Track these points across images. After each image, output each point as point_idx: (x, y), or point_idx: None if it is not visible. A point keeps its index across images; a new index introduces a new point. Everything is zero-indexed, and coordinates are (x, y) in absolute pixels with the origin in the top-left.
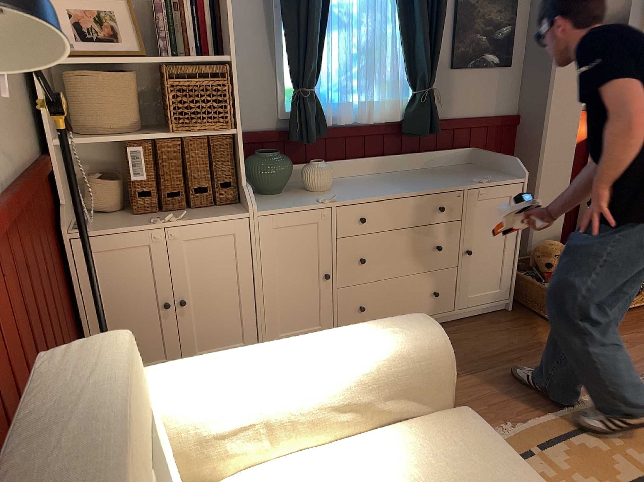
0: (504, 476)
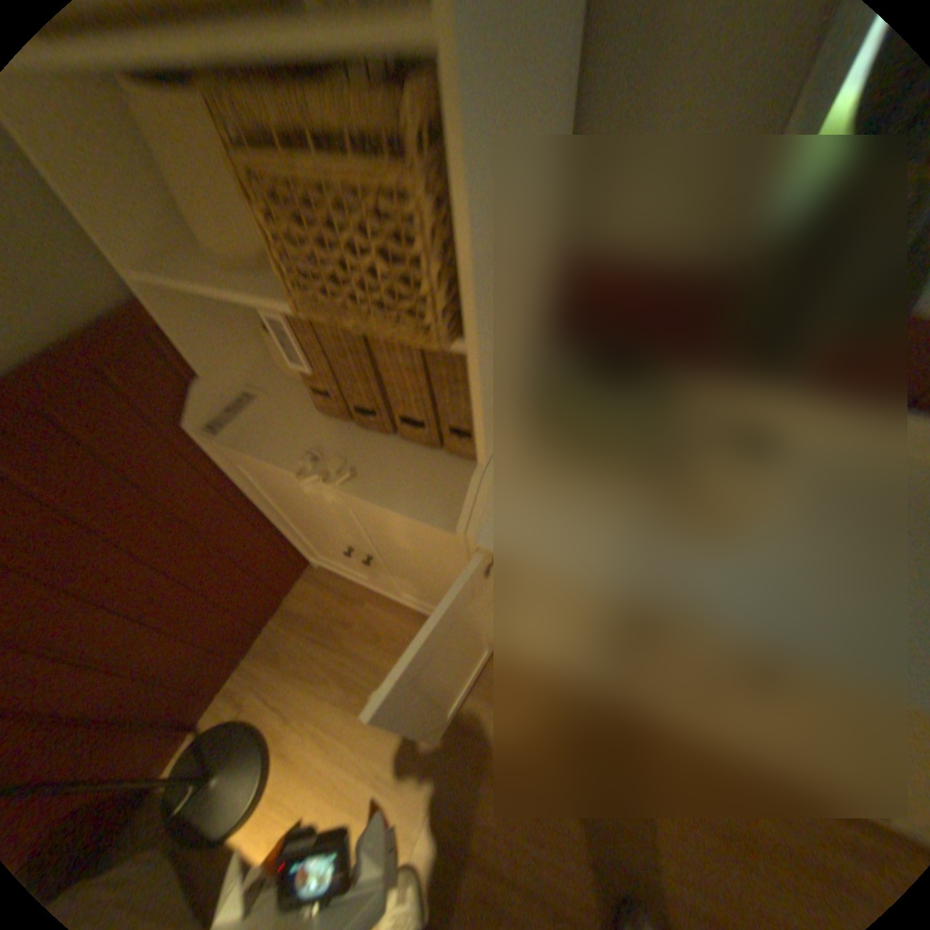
0: None
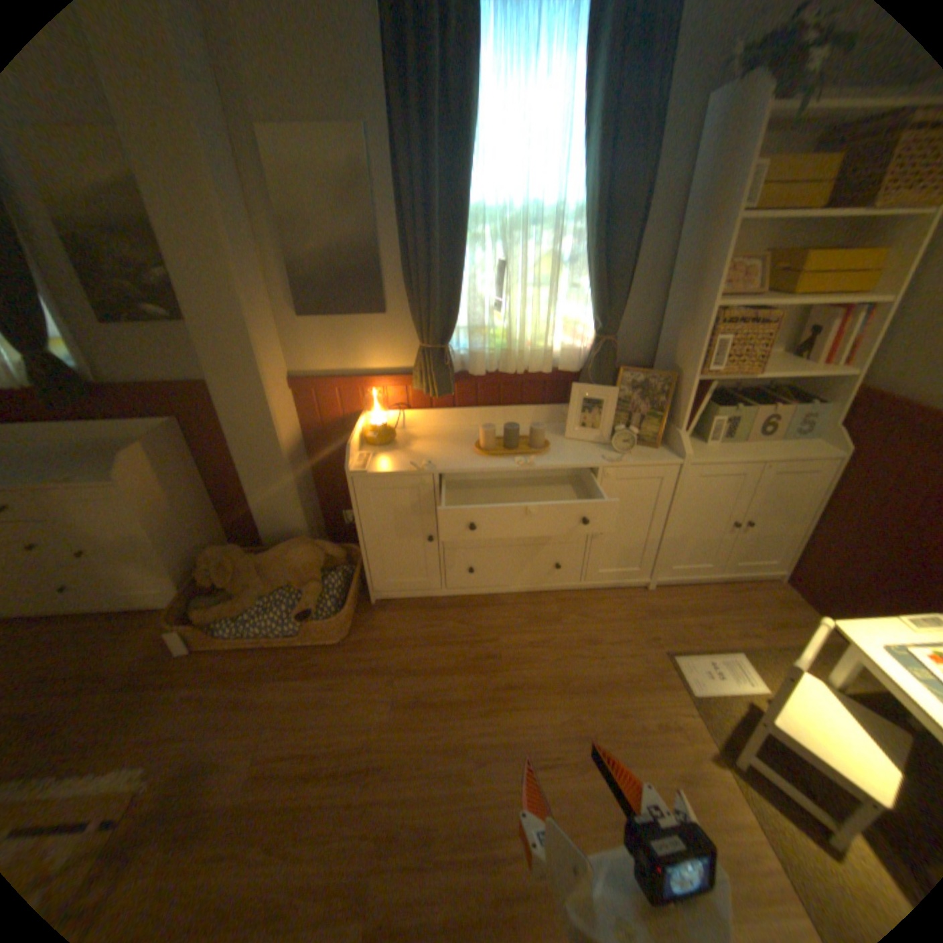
0: None
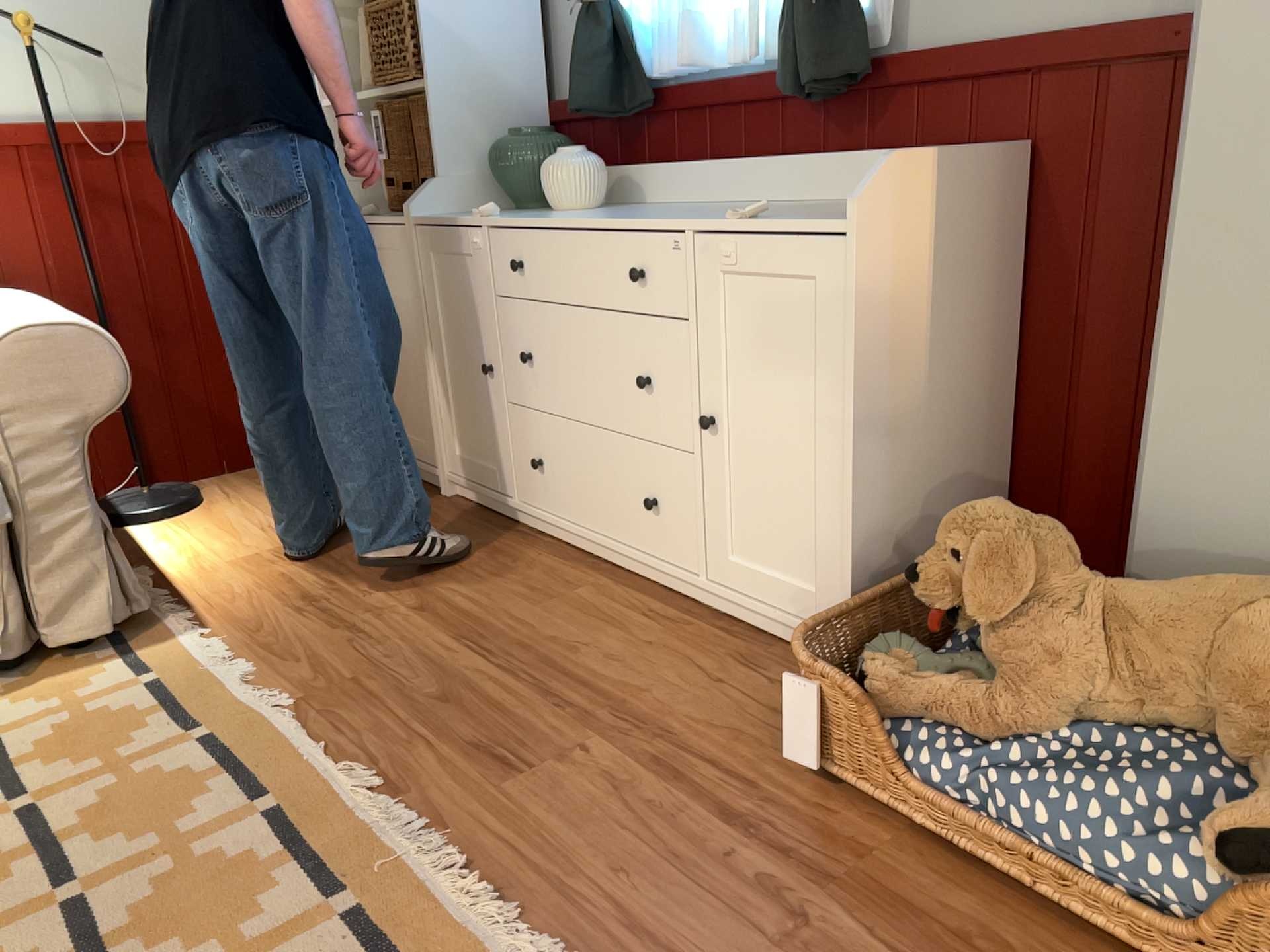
0: None
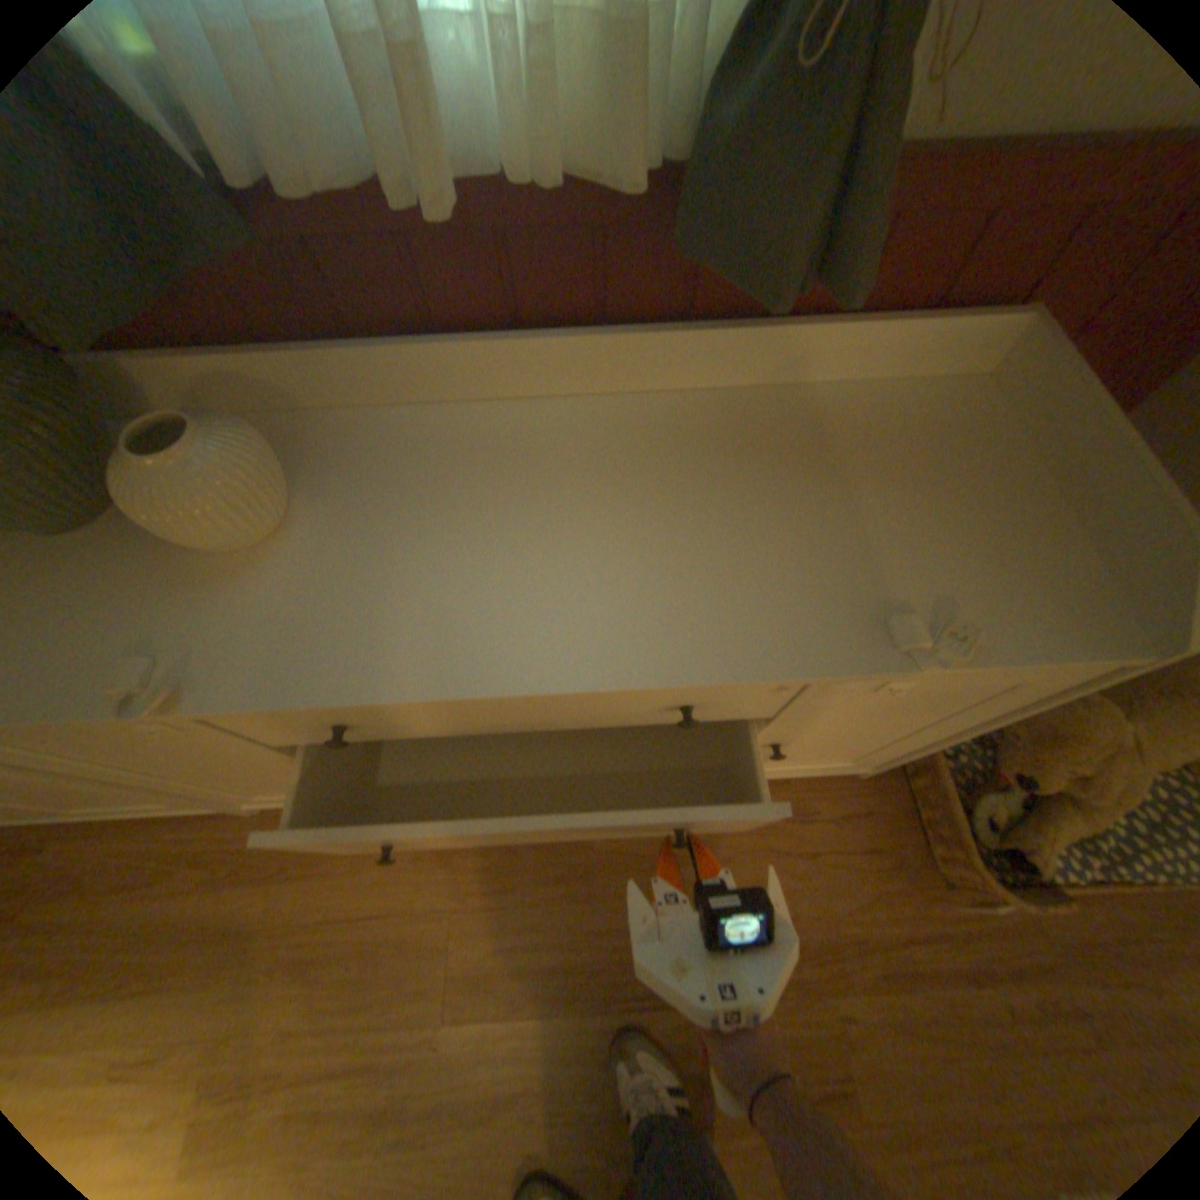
0: None
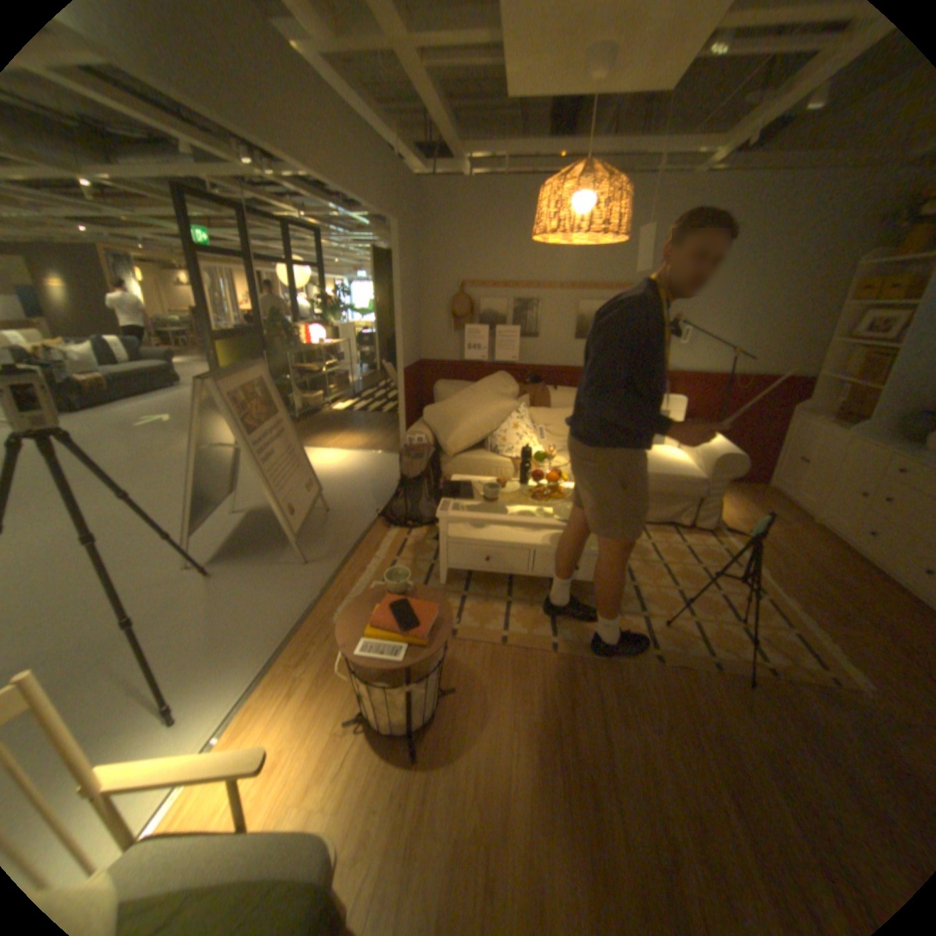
0: (670, 470)
